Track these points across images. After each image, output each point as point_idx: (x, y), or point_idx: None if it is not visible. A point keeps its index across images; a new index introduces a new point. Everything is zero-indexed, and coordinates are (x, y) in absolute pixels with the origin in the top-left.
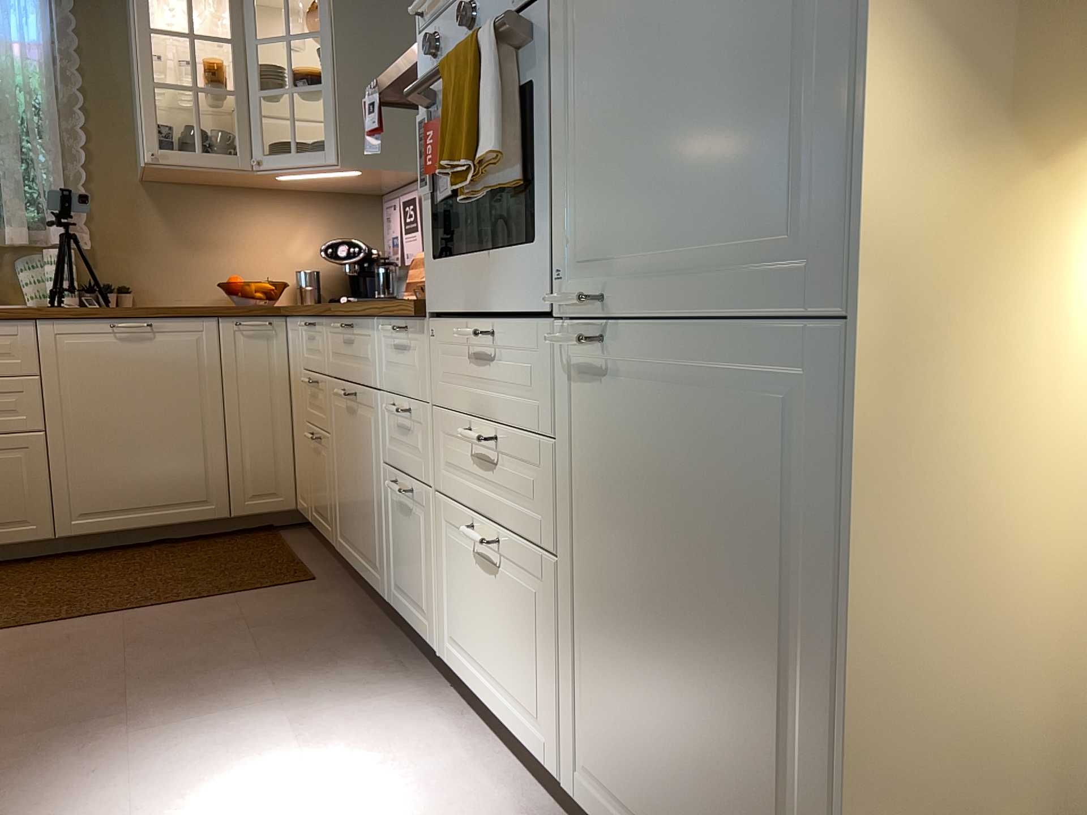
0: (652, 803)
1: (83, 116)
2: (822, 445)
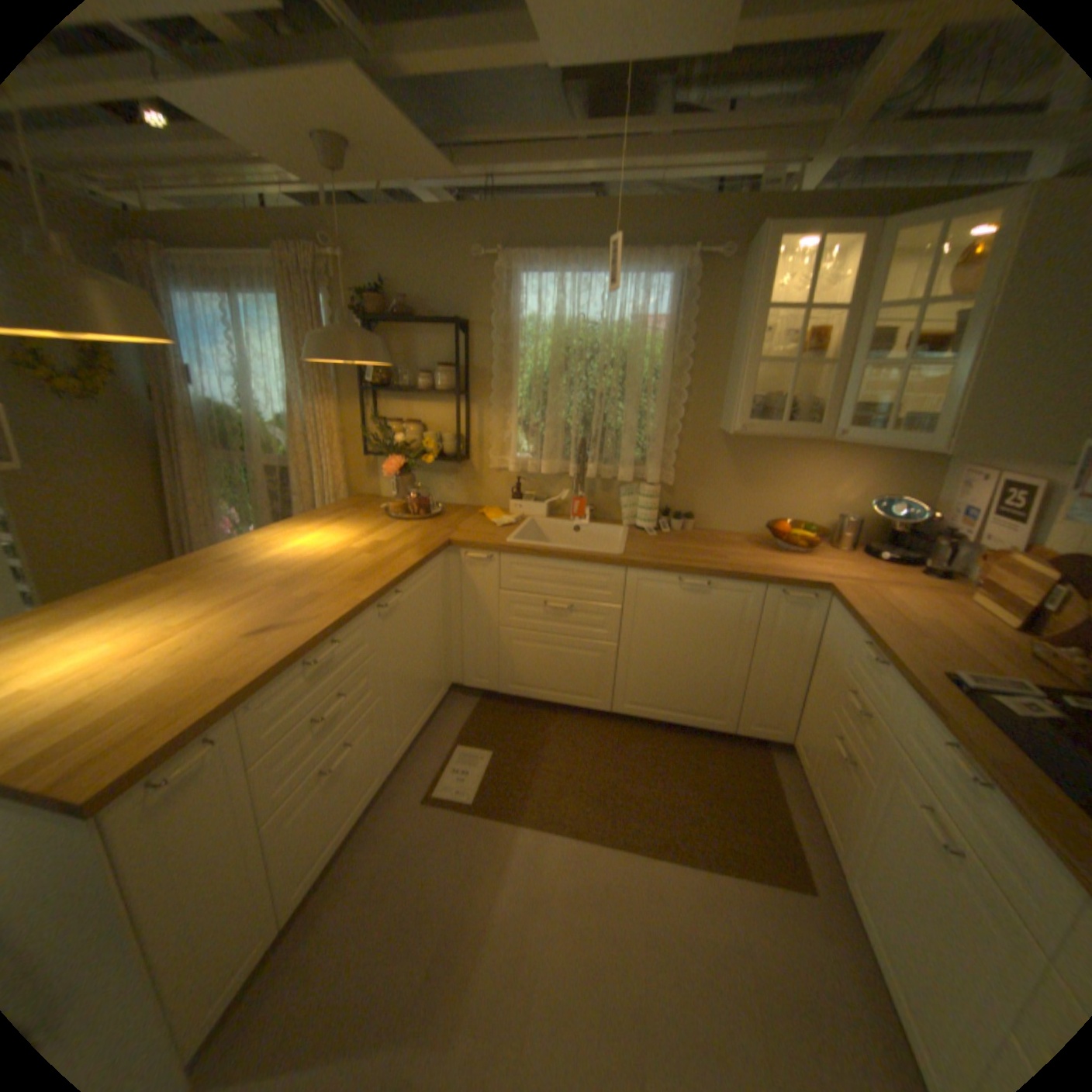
0: None
1: (688, 378)
2: None
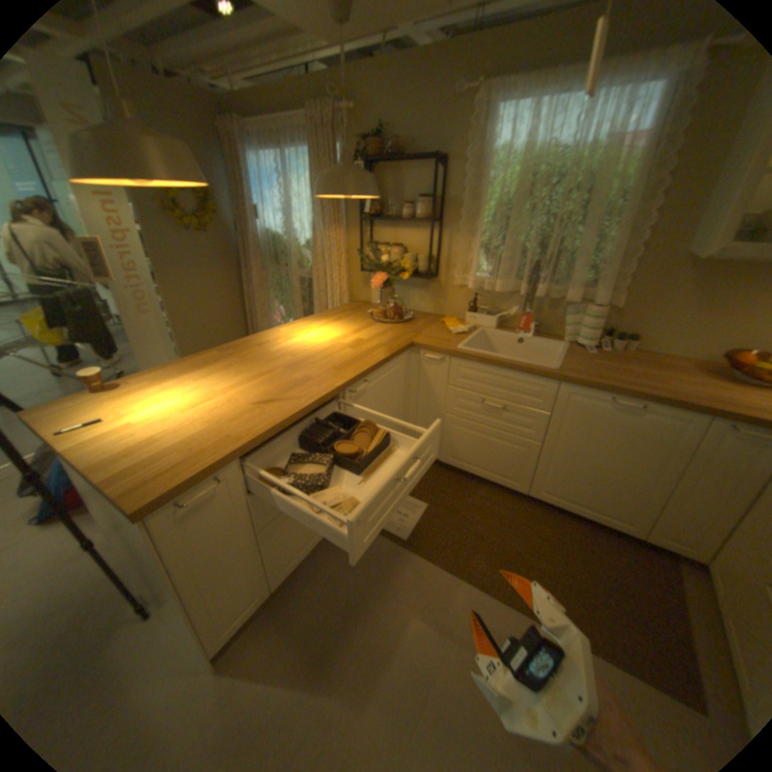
0: None
1: (661, 198)
2: None
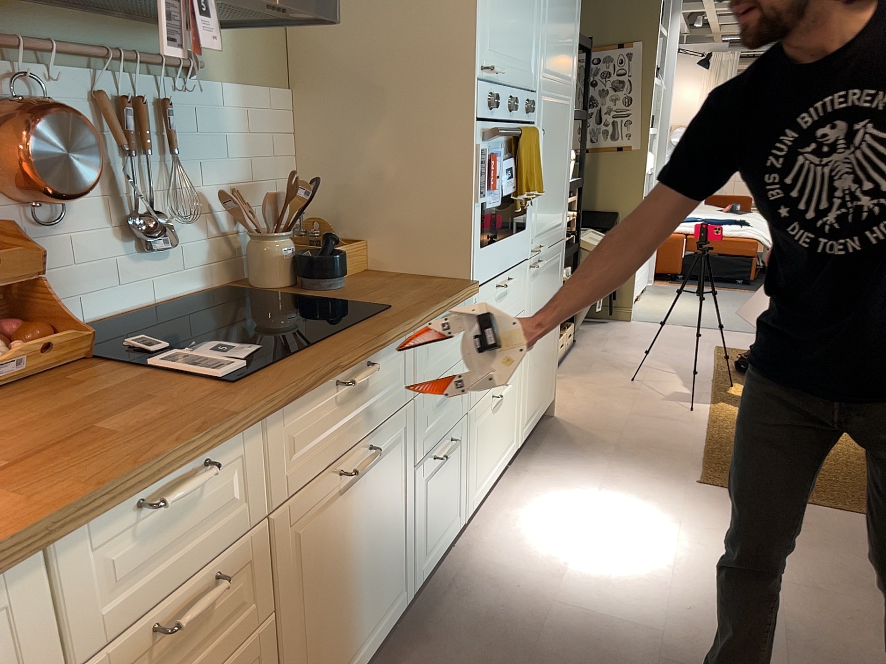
0: (537, 399)
1: None
2: (560, 265)
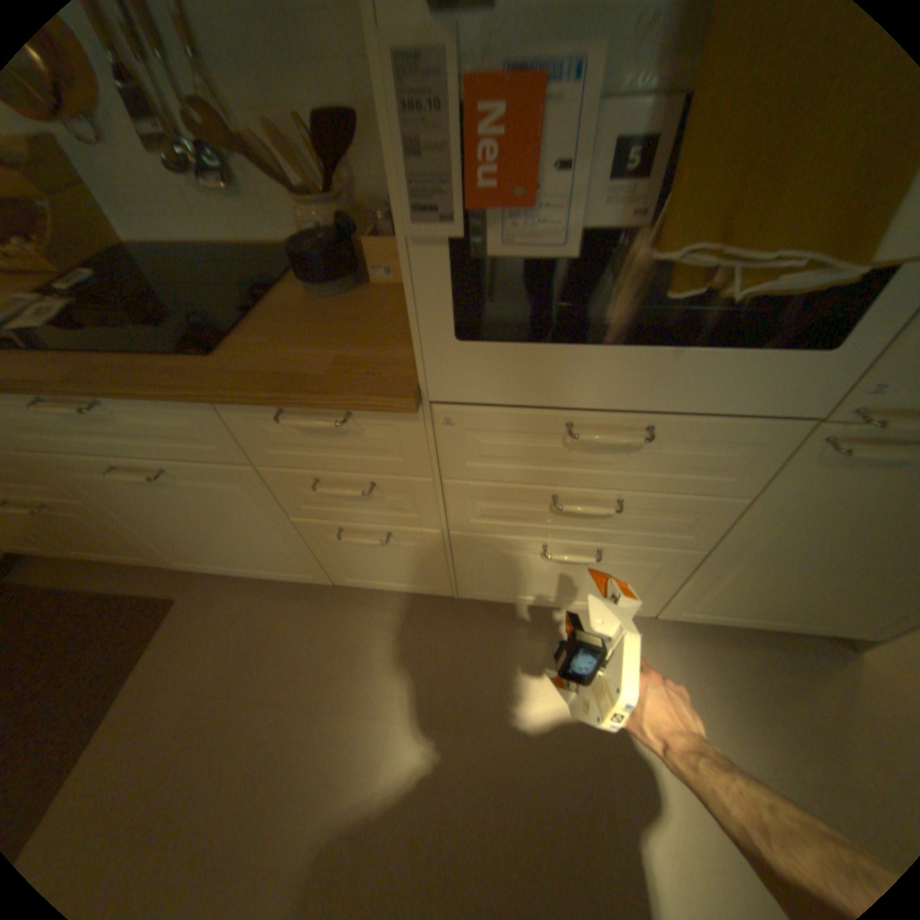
0: (770, 612)
1: None
2: None
